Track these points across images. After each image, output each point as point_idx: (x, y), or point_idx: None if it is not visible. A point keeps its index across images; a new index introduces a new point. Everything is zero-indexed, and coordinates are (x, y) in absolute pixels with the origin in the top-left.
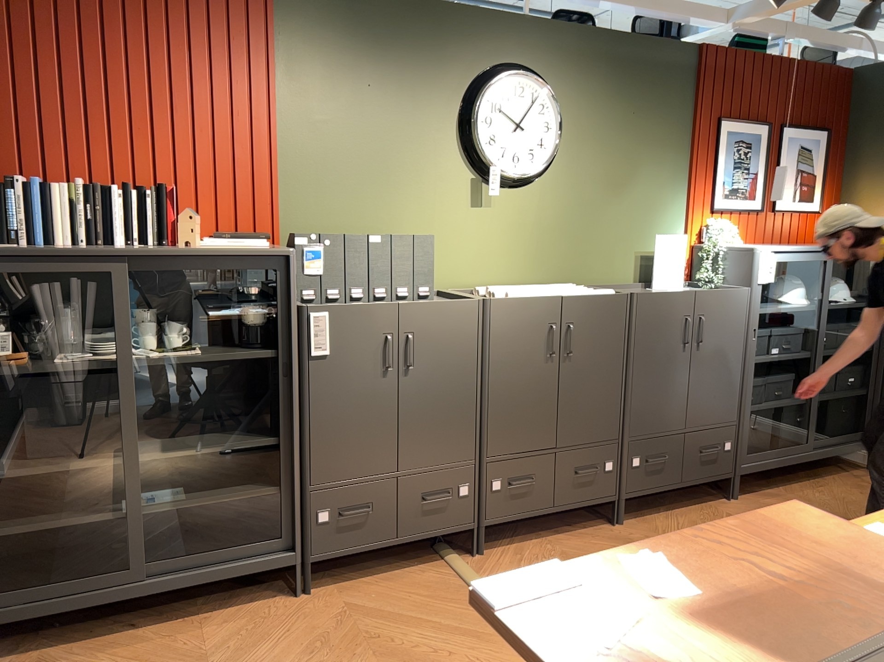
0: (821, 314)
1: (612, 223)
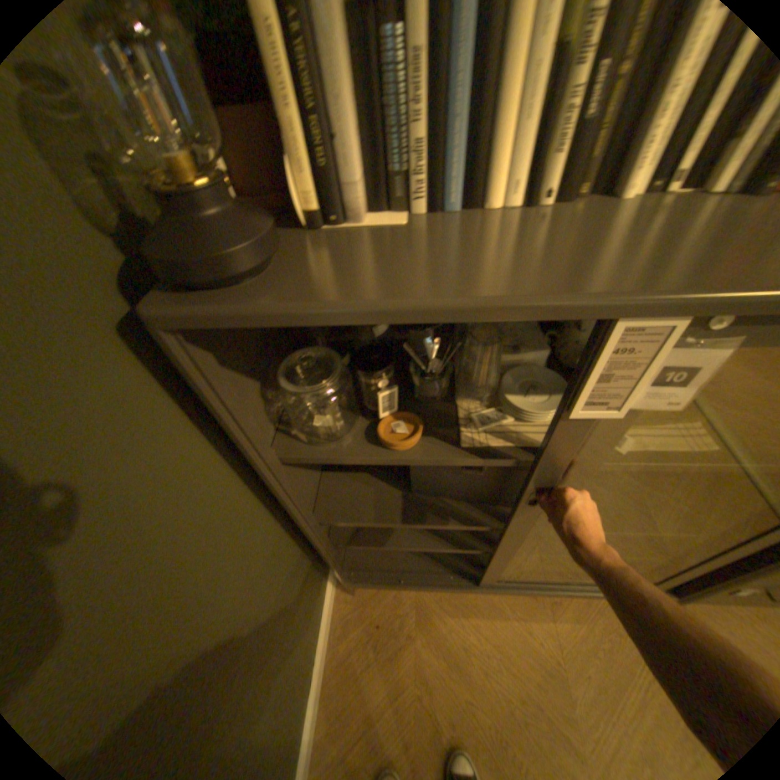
0: None
1: None
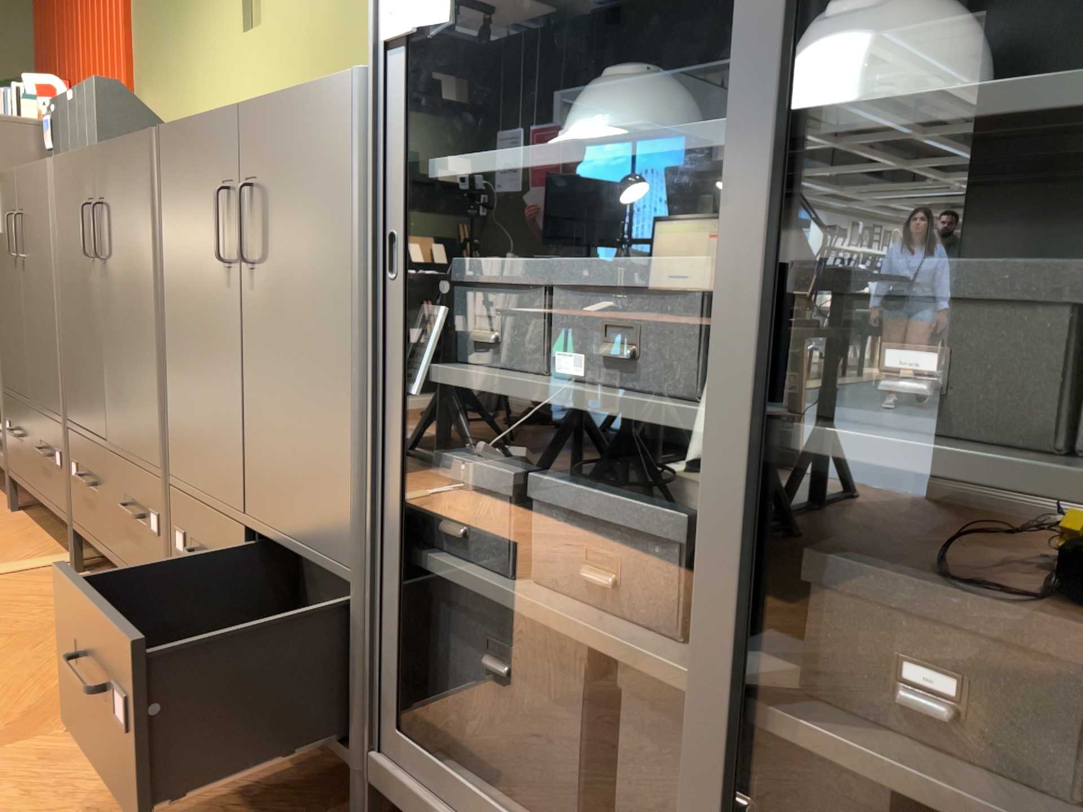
0: (762, 160)
1: None
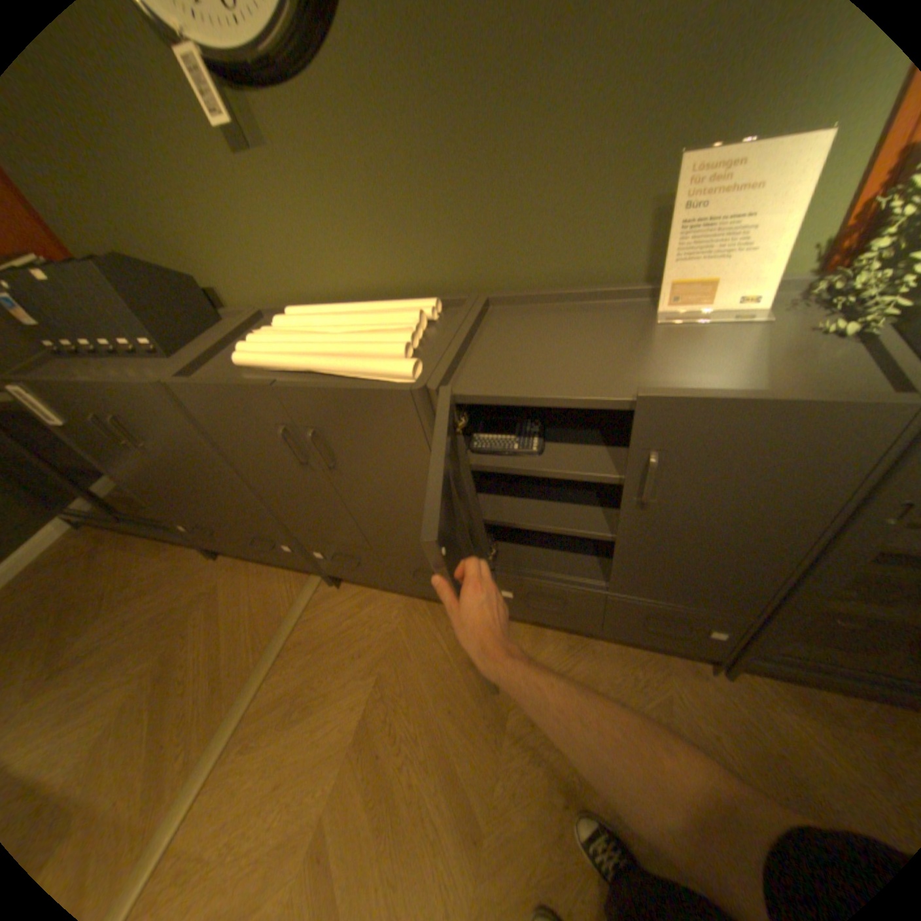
0: None
1: (569, 119)
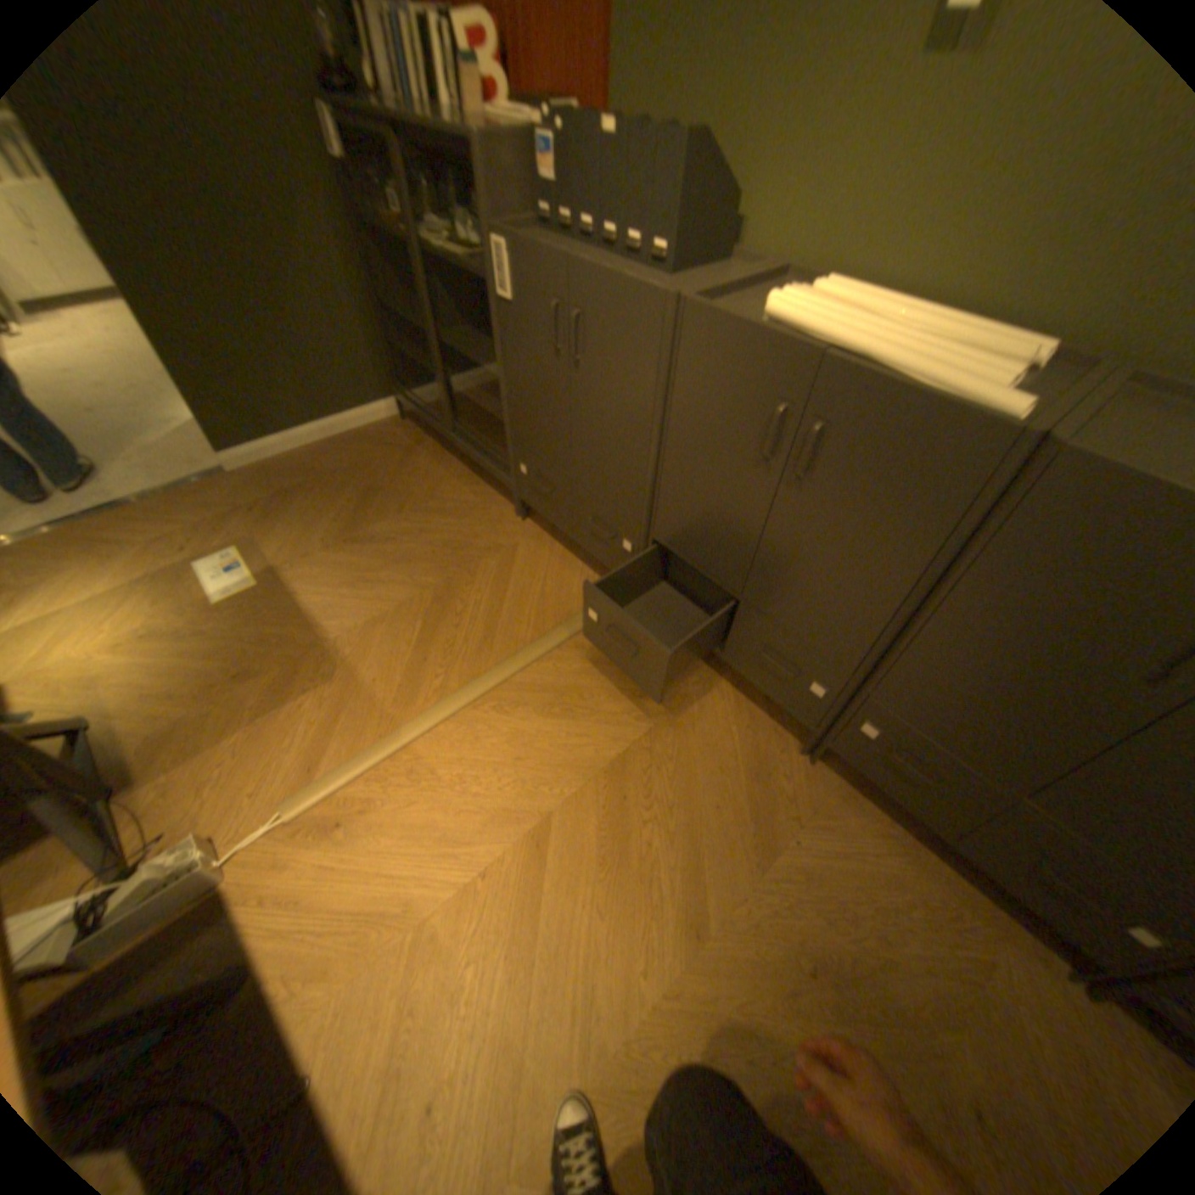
0: None
1: None
